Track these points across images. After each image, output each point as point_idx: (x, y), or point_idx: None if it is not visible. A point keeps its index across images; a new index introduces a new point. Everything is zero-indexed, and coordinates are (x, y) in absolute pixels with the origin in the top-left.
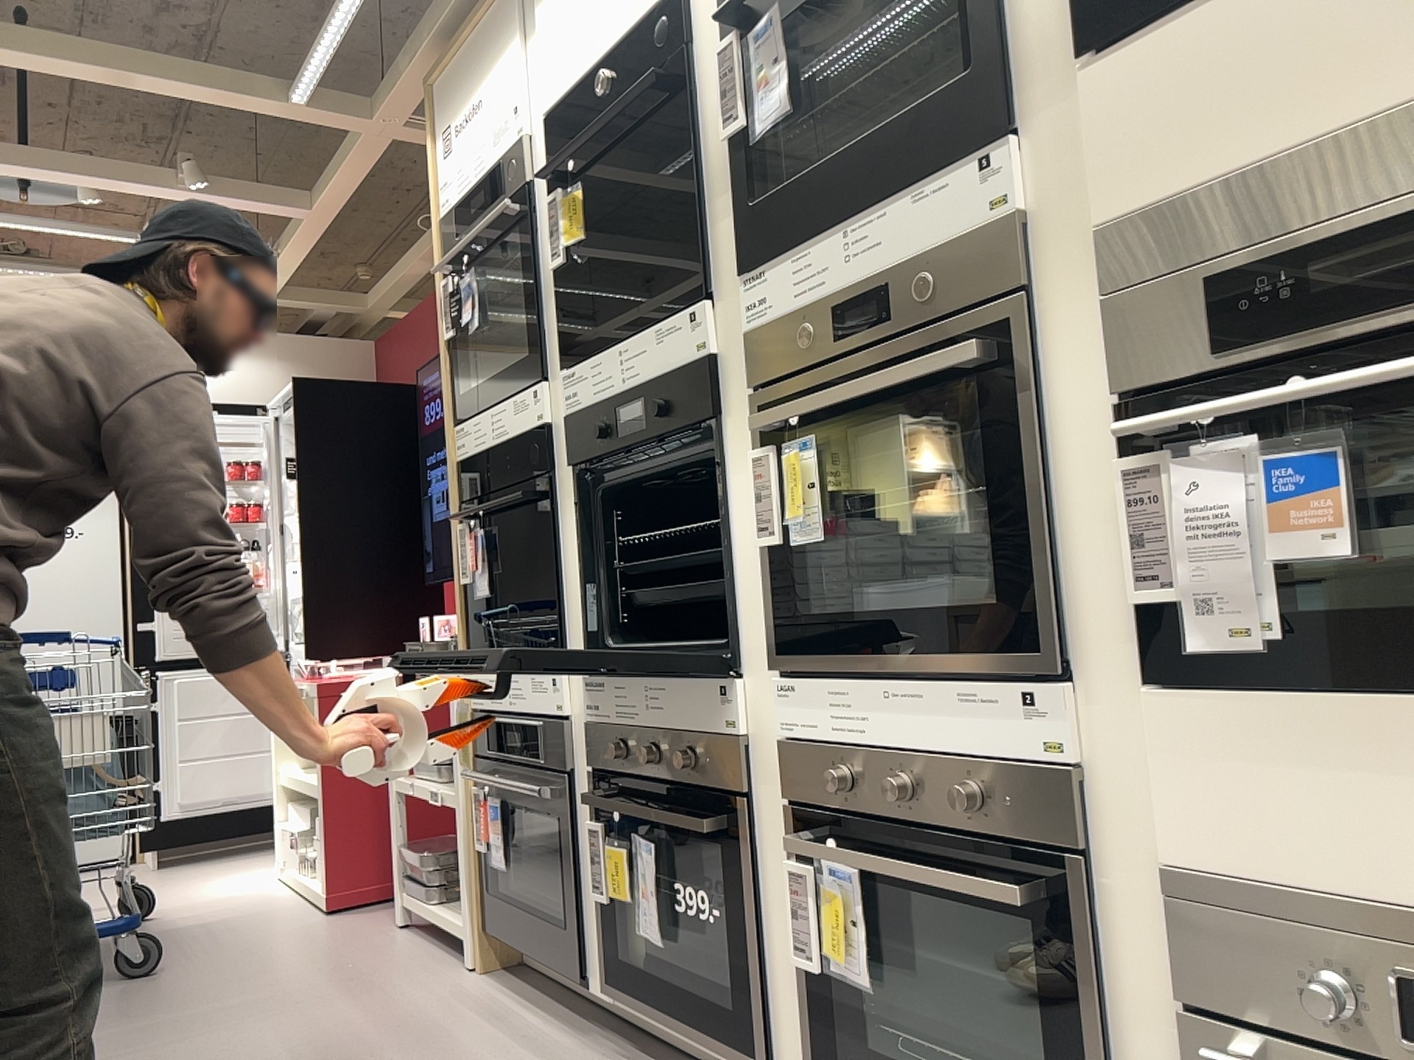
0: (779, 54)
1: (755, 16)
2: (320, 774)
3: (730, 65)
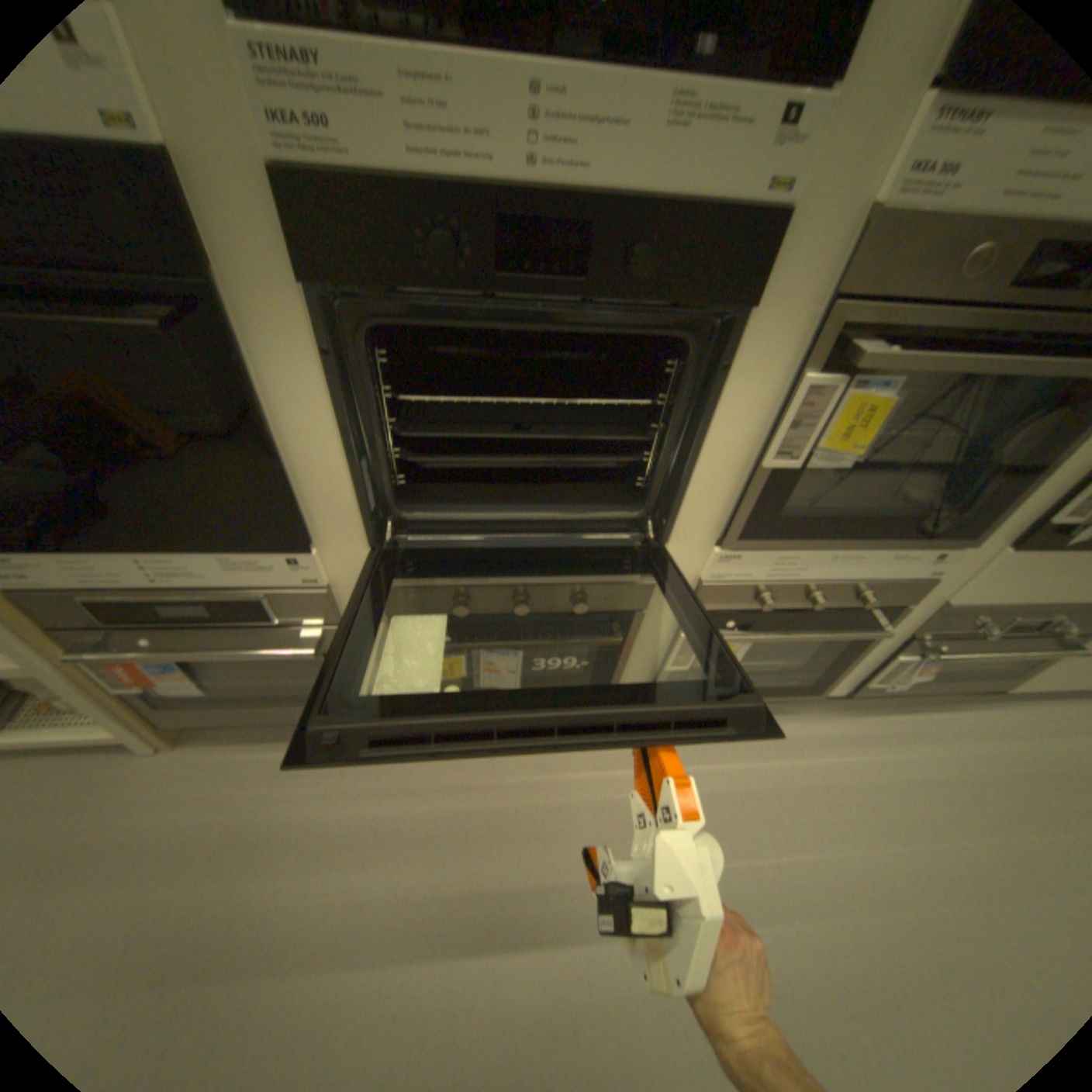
0: None
1: None
2: None
3: None
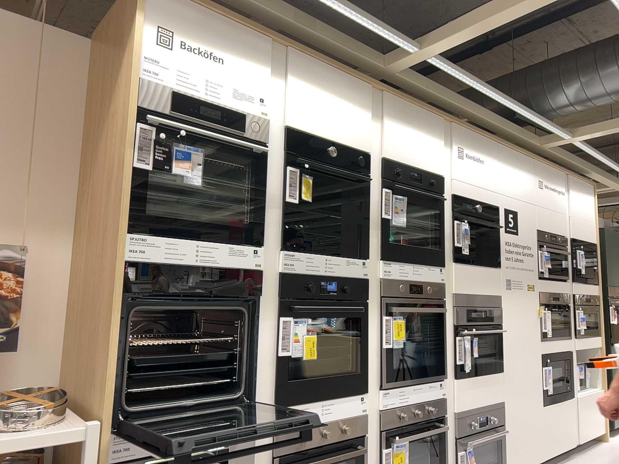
0: (401, 211)
1: (392, 192)
2: None
3: (386, 199)
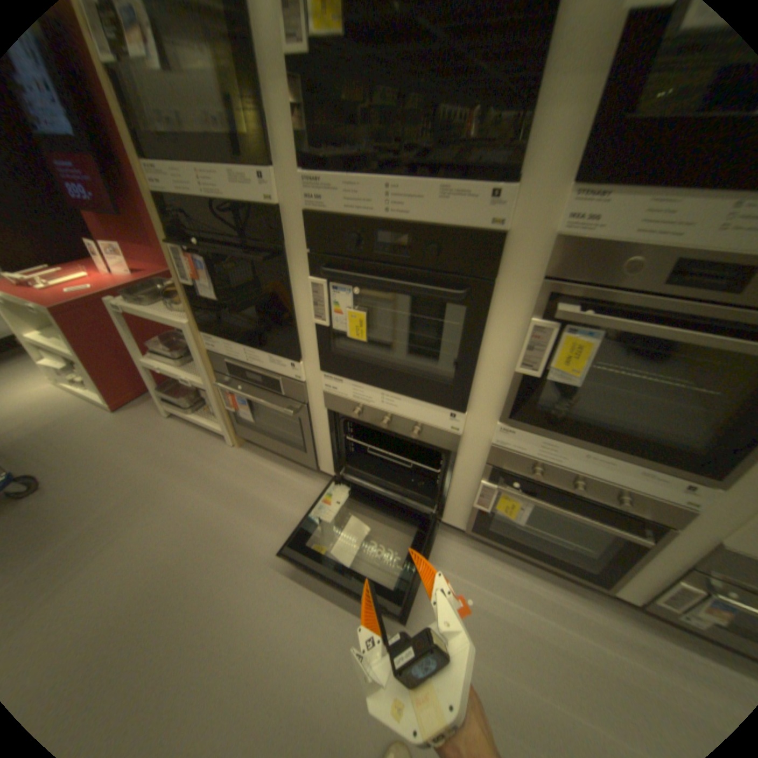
0: None
1: None
2: (65, 346)
3: None
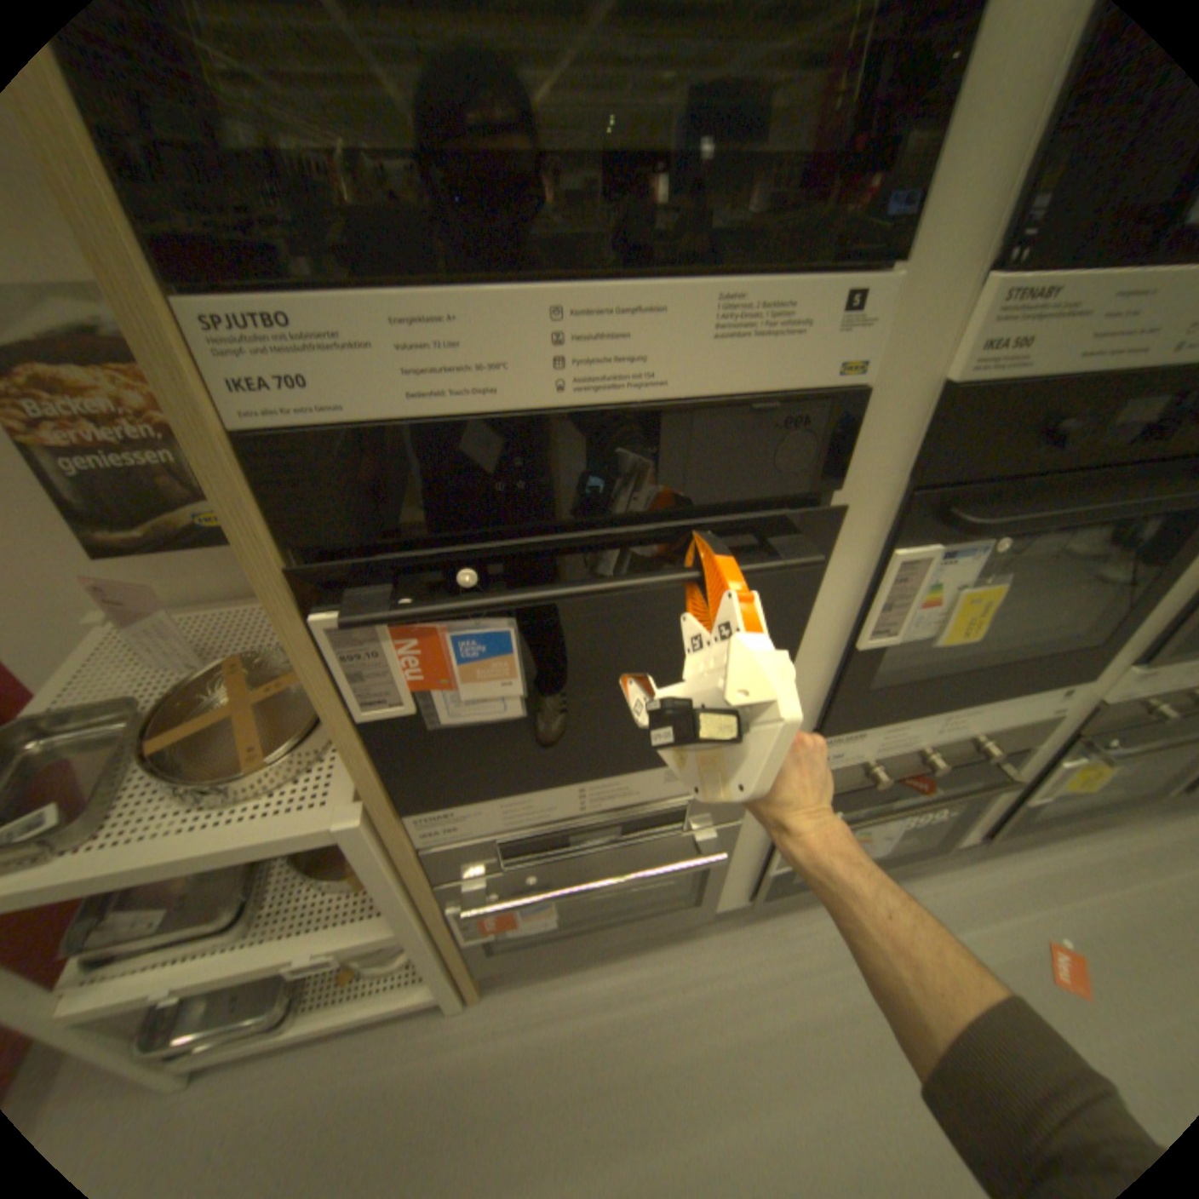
0: None
1: None
2: None
3: None
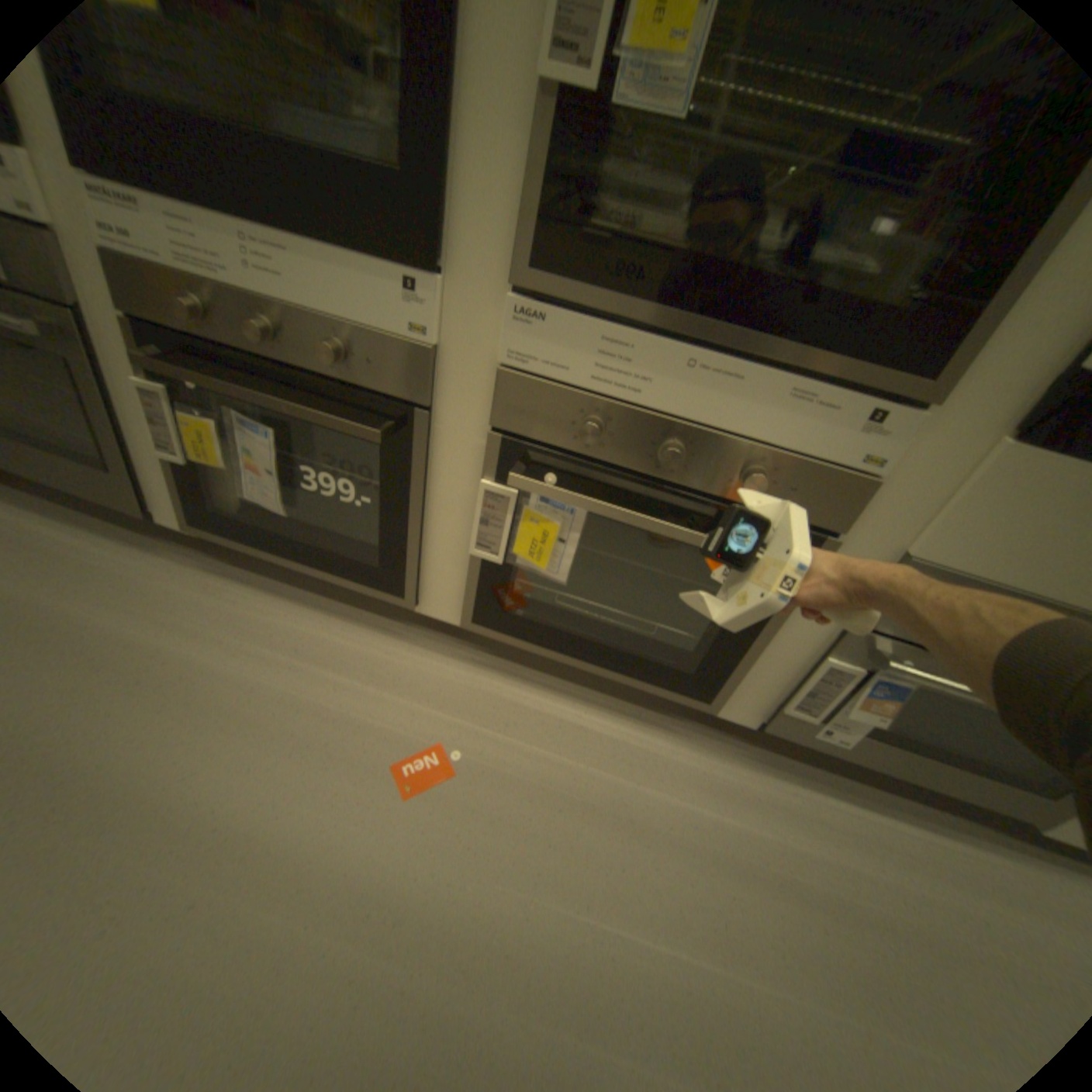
0: None
1: None
2: None
3: None
